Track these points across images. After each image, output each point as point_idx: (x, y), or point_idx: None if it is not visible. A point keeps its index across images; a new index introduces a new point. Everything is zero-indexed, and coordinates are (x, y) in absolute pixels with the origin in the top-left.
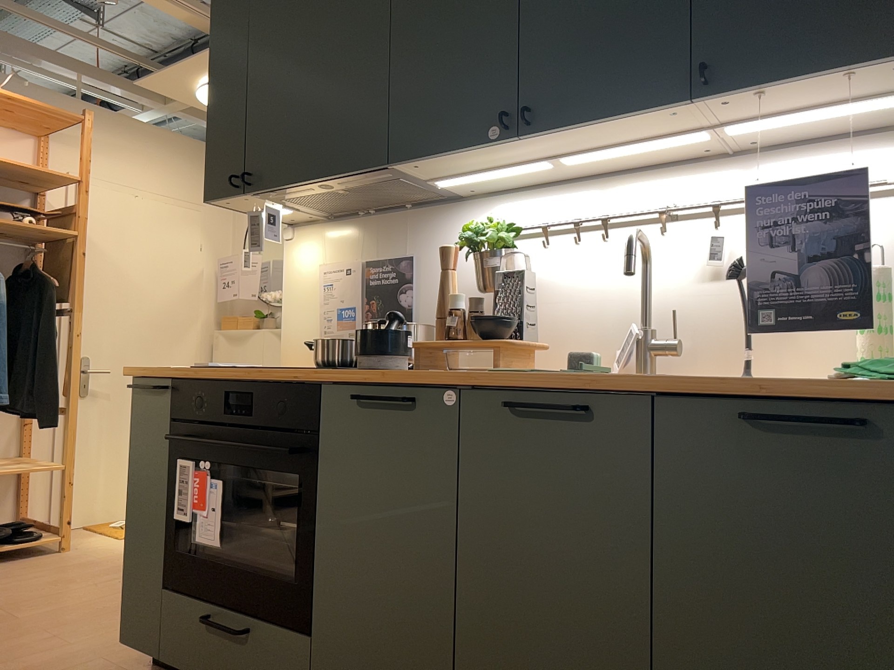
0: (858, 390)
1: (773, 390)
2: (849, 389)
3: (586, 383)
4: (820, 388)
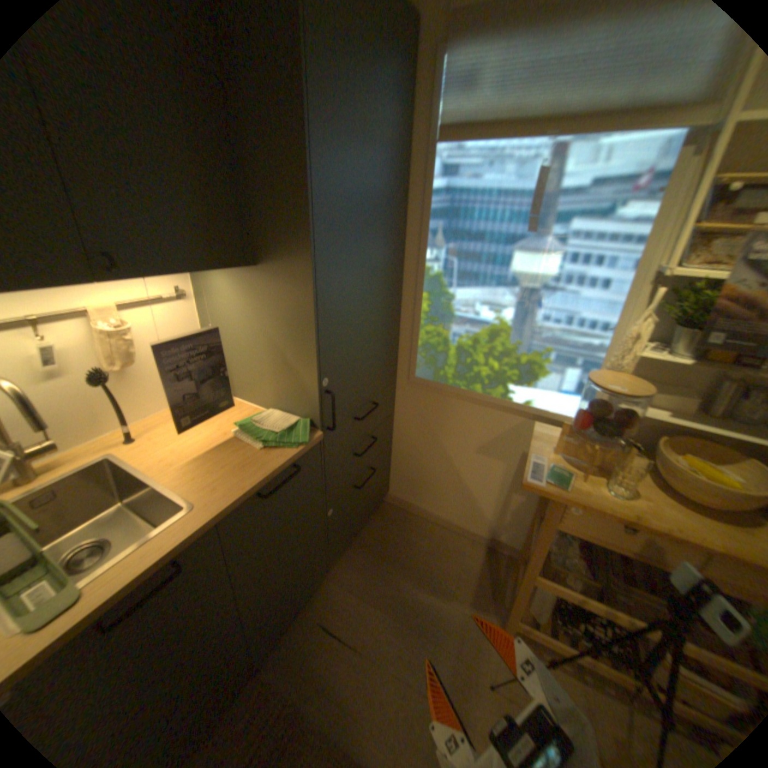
0: (289, 457)
1: (269, 479)
2: (293, 461)
3: (172, 554)
4: (277, 463)
